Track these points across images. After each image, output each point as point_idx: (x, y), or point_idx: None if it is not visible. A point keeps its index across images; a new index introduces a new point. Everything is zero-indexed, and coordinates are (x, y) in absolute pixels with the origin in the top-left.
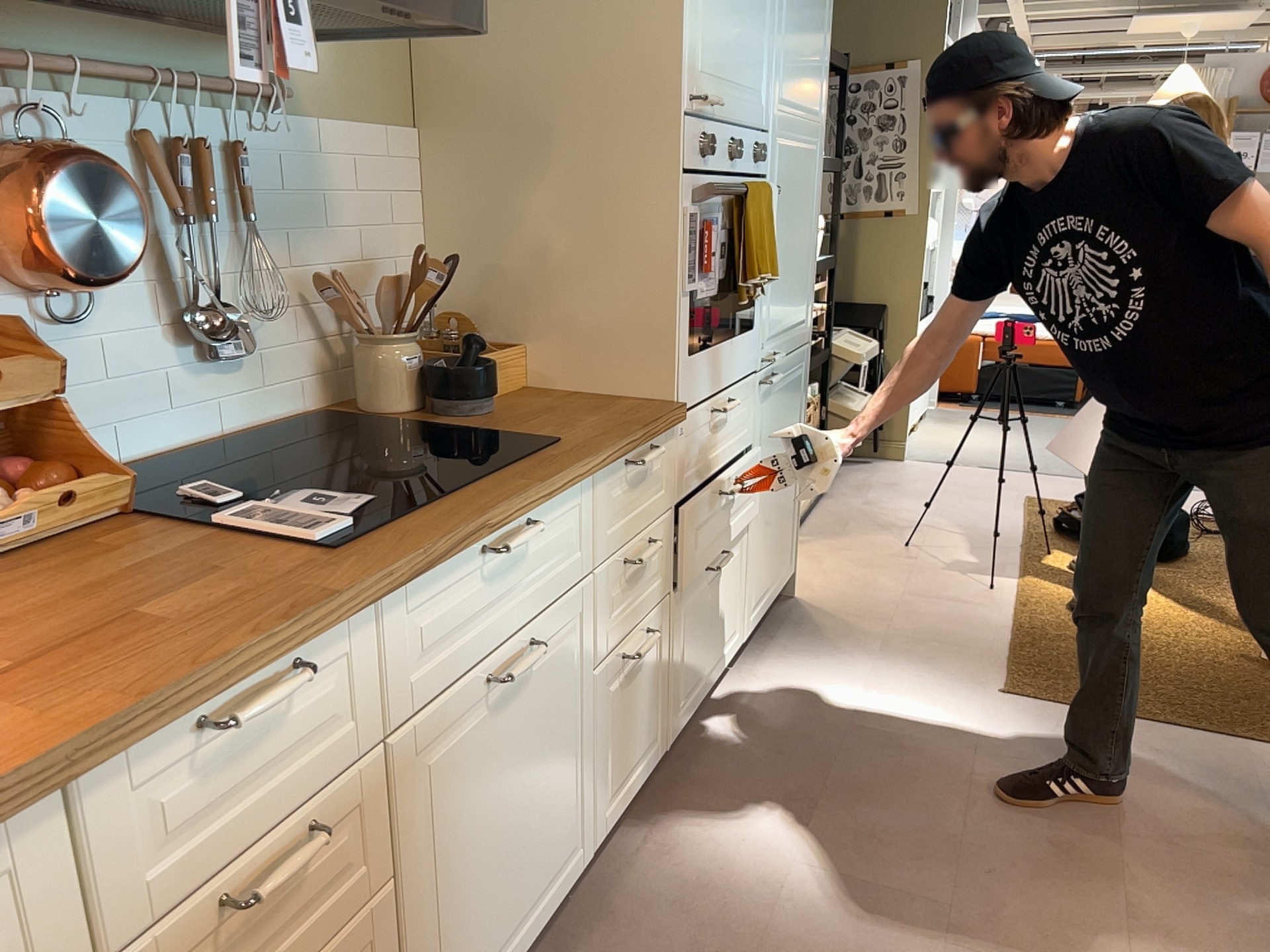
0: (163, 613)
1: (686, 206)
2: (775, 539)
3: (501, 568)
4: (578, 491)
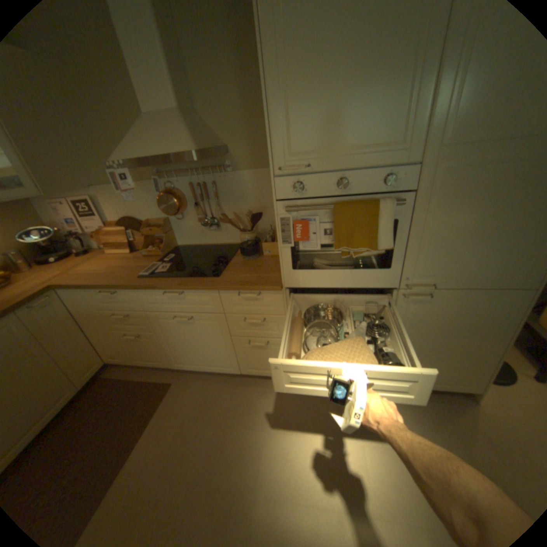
0: (115, 275)
1: (278, 214)
2: (434, 367)
3: (175, 298)
4: (209, 292)
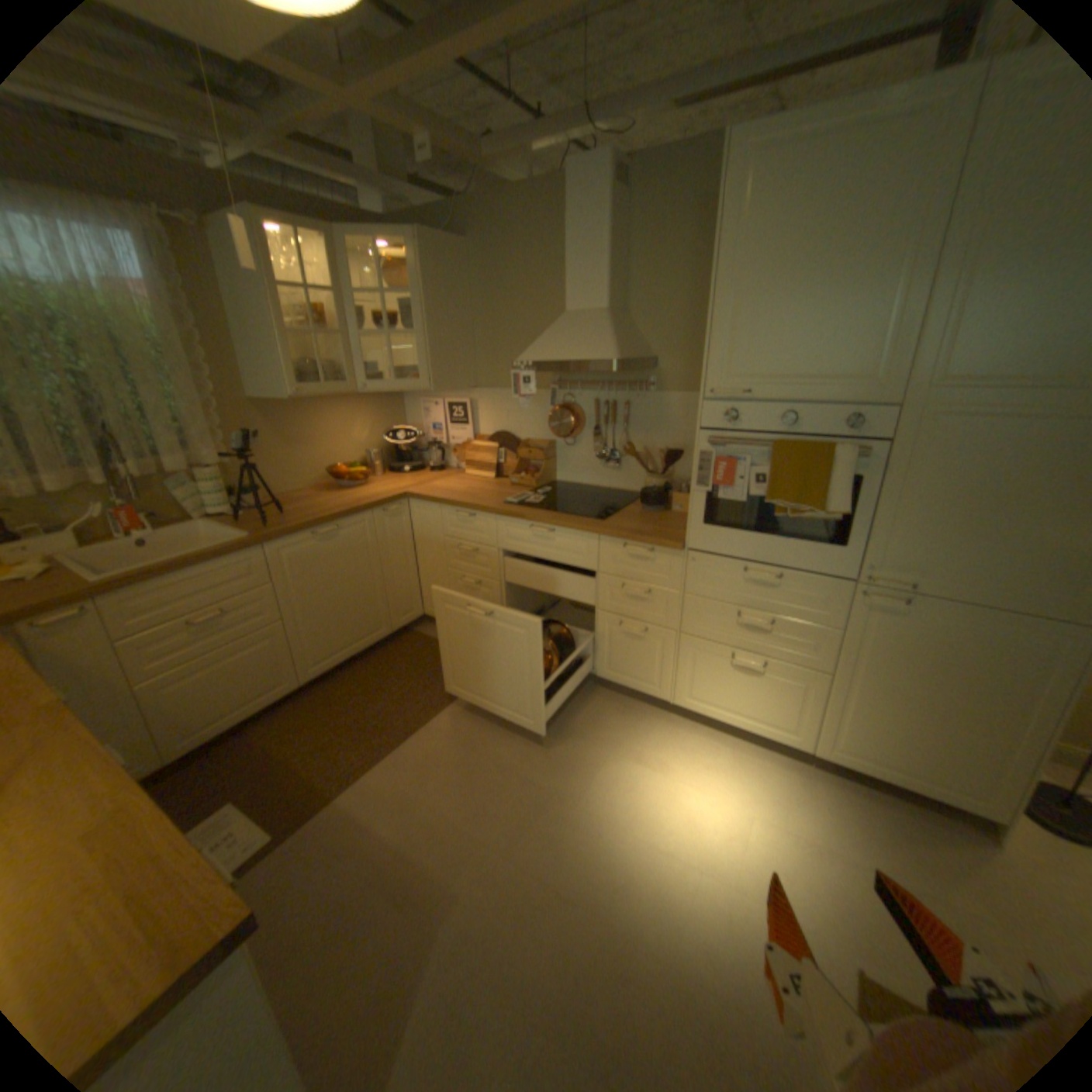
0: (479, 498)
1: (699, 447)
2: (913, 741)
3: (543, 538)
4: (587, 537)
